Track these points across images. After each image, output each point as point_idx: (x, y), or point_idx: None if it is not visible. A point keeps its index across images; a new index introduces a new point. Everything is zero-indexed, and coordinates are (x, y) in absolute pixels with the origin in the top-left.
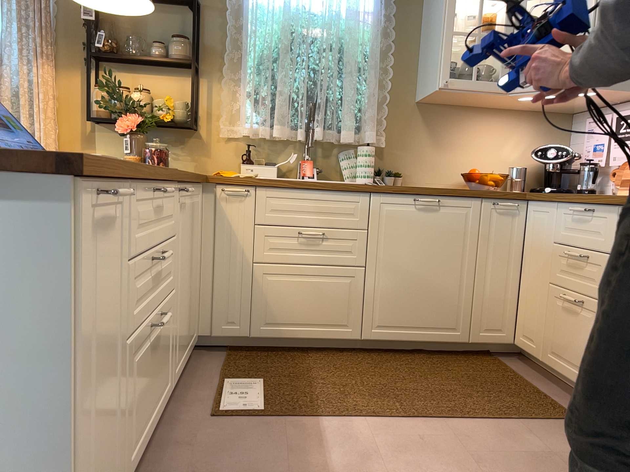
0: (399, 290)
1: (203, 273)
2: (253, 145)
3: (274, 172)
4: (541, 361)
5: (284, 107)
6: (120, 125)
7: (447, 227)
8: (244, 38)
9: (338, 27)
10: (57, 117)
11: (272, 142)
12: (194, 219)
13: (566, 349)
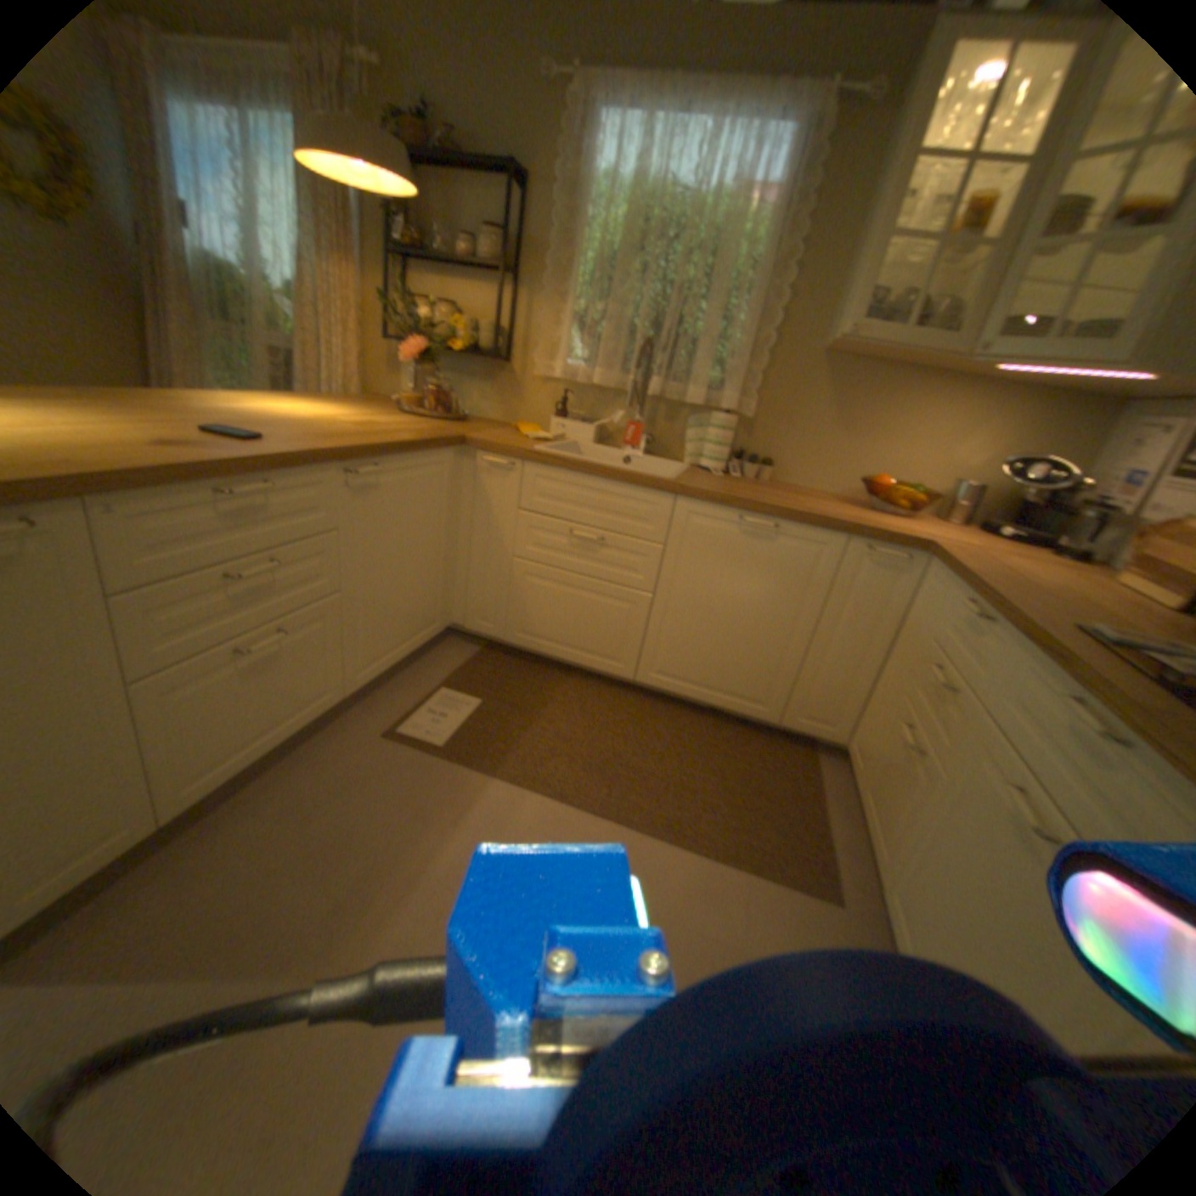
0: (693, 637)
1: (461, 558)
2: (573, 393)
3: (592, 436)
4: (860, 794)
5: (615, 343)
6: (404, 352)
7: (782, 569)
8: (580, 230)
9: (717, 214)
10: (358, 332)
11: (600, 391)
12: (428, 498)
13: (885, 803)
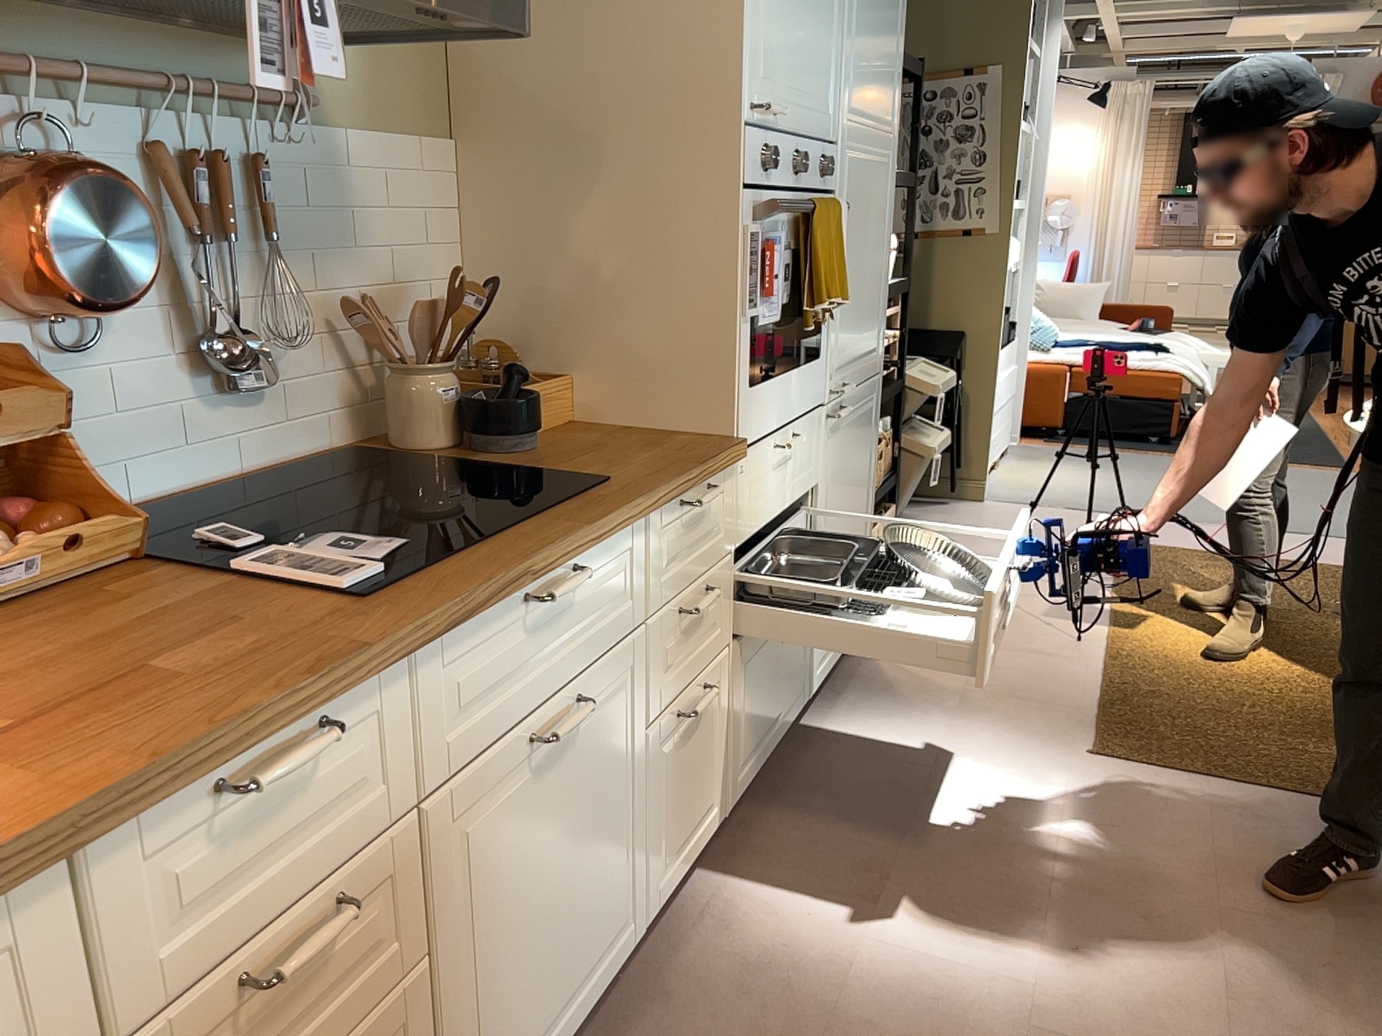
0: None
1: None
2: None
3: None
4: None
5: None
6: None
7: None
8: None
9: None
10: None
11: None
12: None
13: None
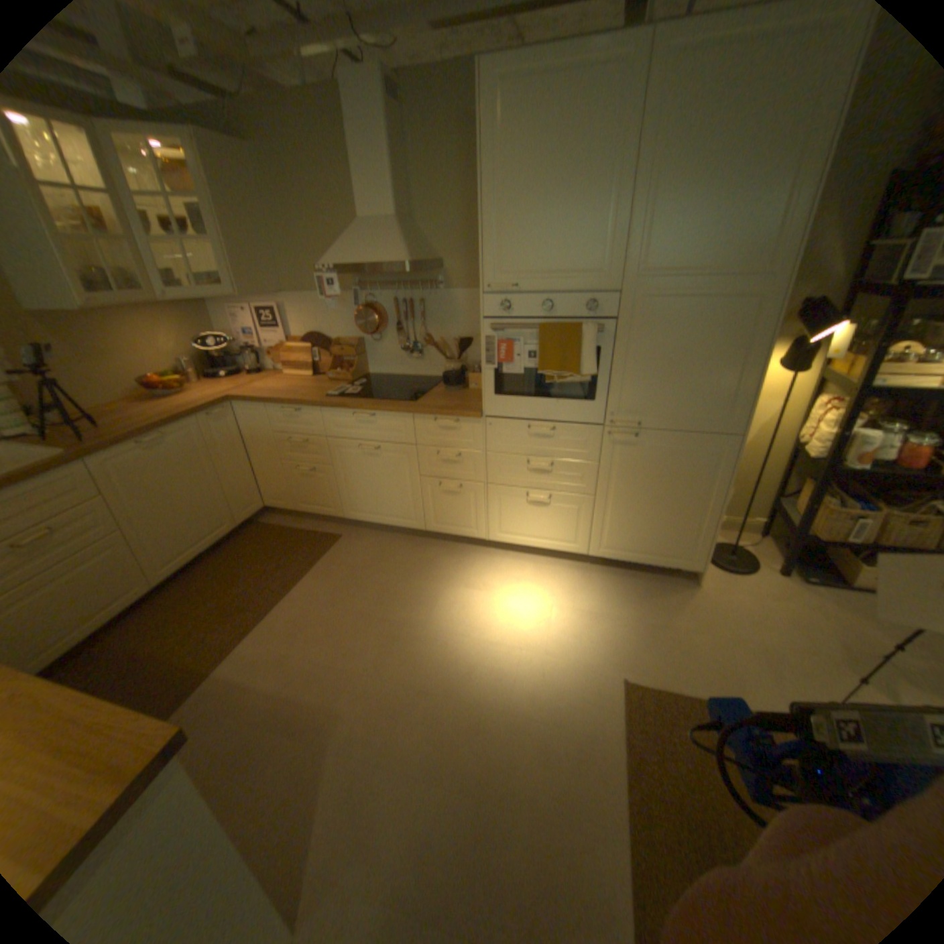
0: (164, 529)
1: None
2: None
3: None
4: (294, 511)
5: None
6: None
7: (178, 454)
8: None
9: None
10: None
11: None
12: None
13: (312, 499)
